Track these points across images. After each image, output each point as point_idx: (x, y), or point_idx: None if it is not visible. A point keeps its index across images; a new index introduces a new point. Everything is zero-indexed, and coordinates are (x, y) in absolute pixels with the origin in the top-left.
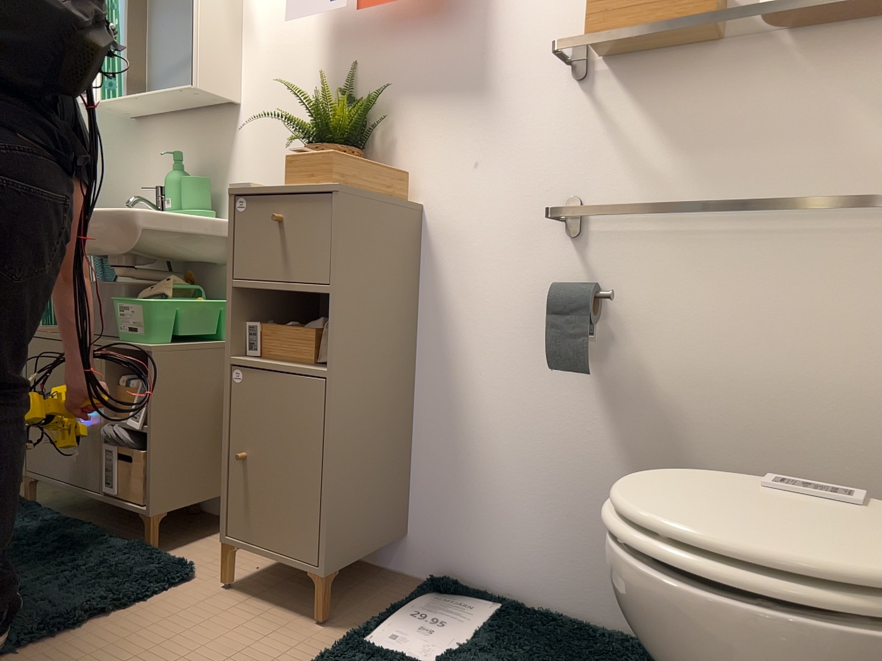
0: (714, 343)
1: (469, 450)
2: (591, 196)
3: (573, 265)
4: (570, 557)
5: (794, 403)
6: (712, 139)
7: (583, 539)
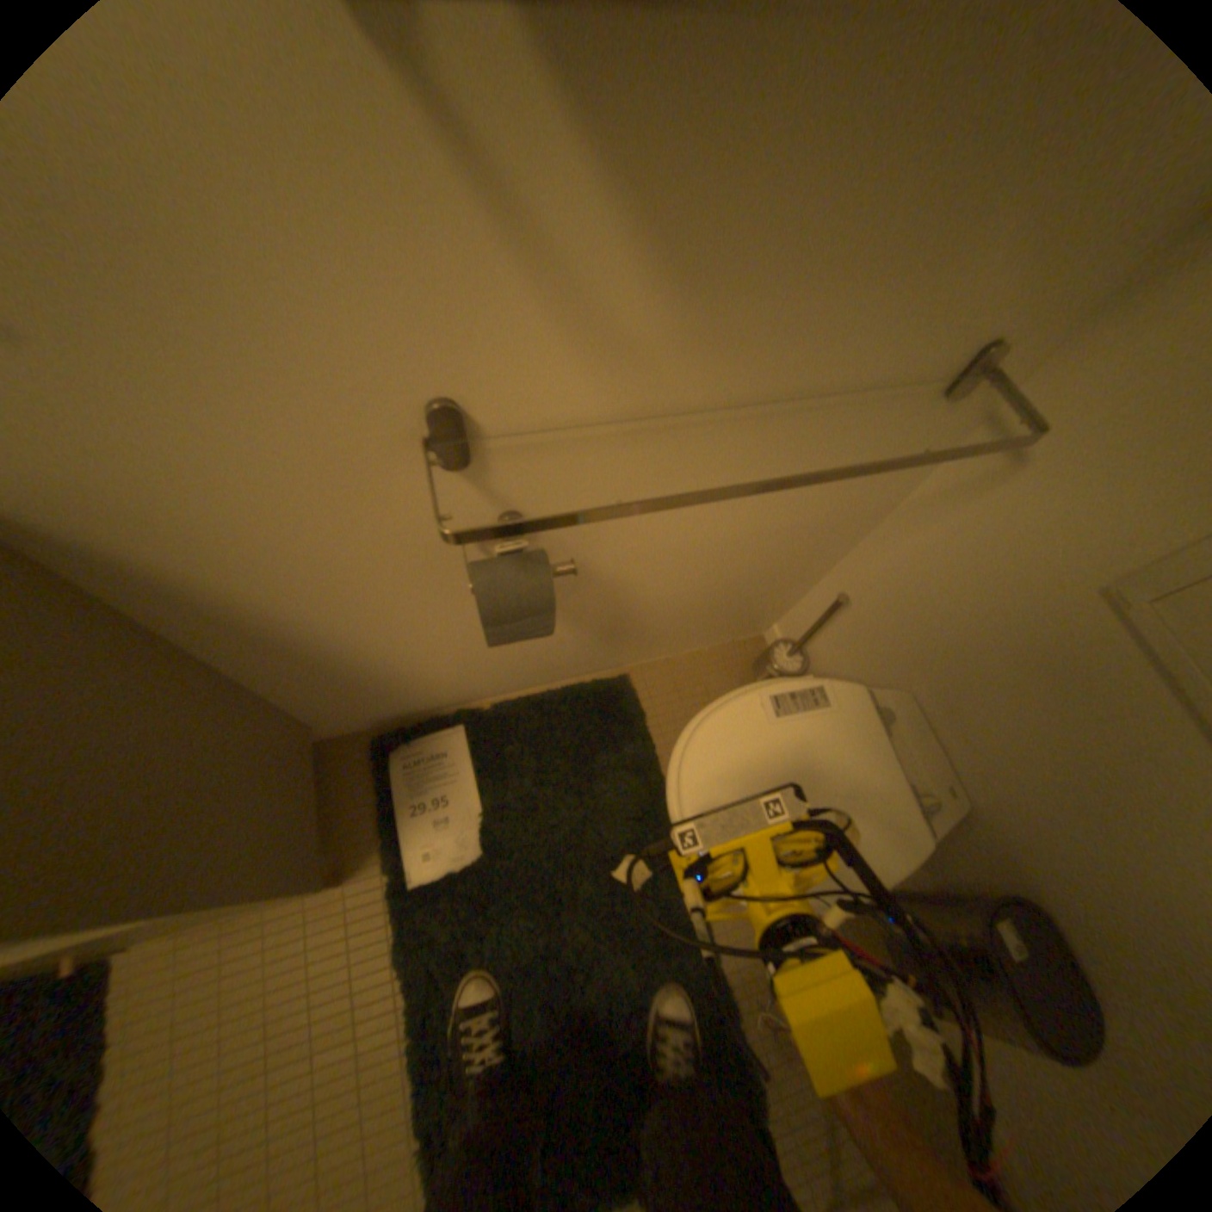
0: (680, 529)
1: (362, 675)
2: (487, 388)
3: (469, 499)
4: (514, 676)
5: (743, 549)
6: (771, 259)
7: (525, 666)
